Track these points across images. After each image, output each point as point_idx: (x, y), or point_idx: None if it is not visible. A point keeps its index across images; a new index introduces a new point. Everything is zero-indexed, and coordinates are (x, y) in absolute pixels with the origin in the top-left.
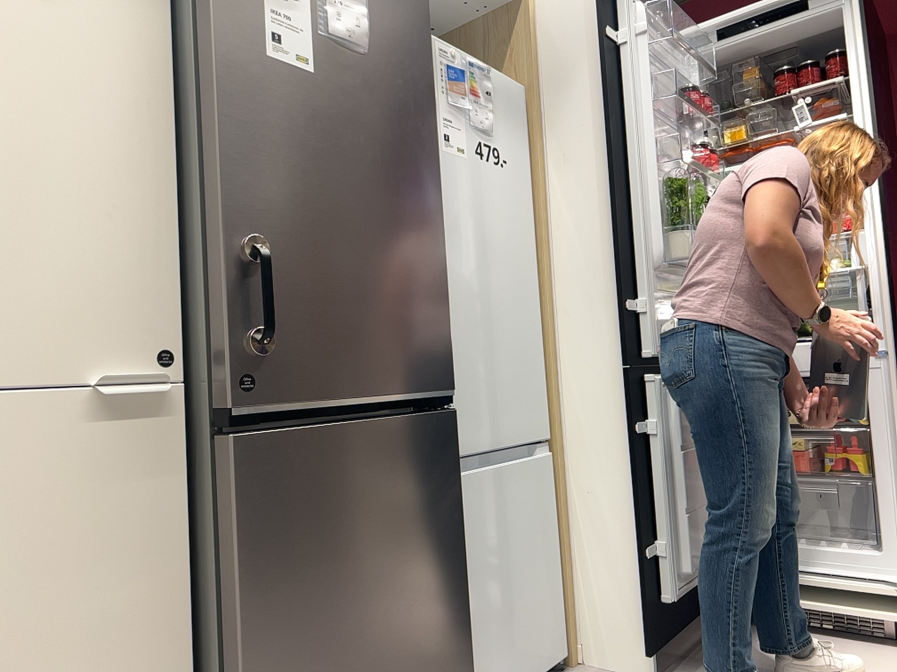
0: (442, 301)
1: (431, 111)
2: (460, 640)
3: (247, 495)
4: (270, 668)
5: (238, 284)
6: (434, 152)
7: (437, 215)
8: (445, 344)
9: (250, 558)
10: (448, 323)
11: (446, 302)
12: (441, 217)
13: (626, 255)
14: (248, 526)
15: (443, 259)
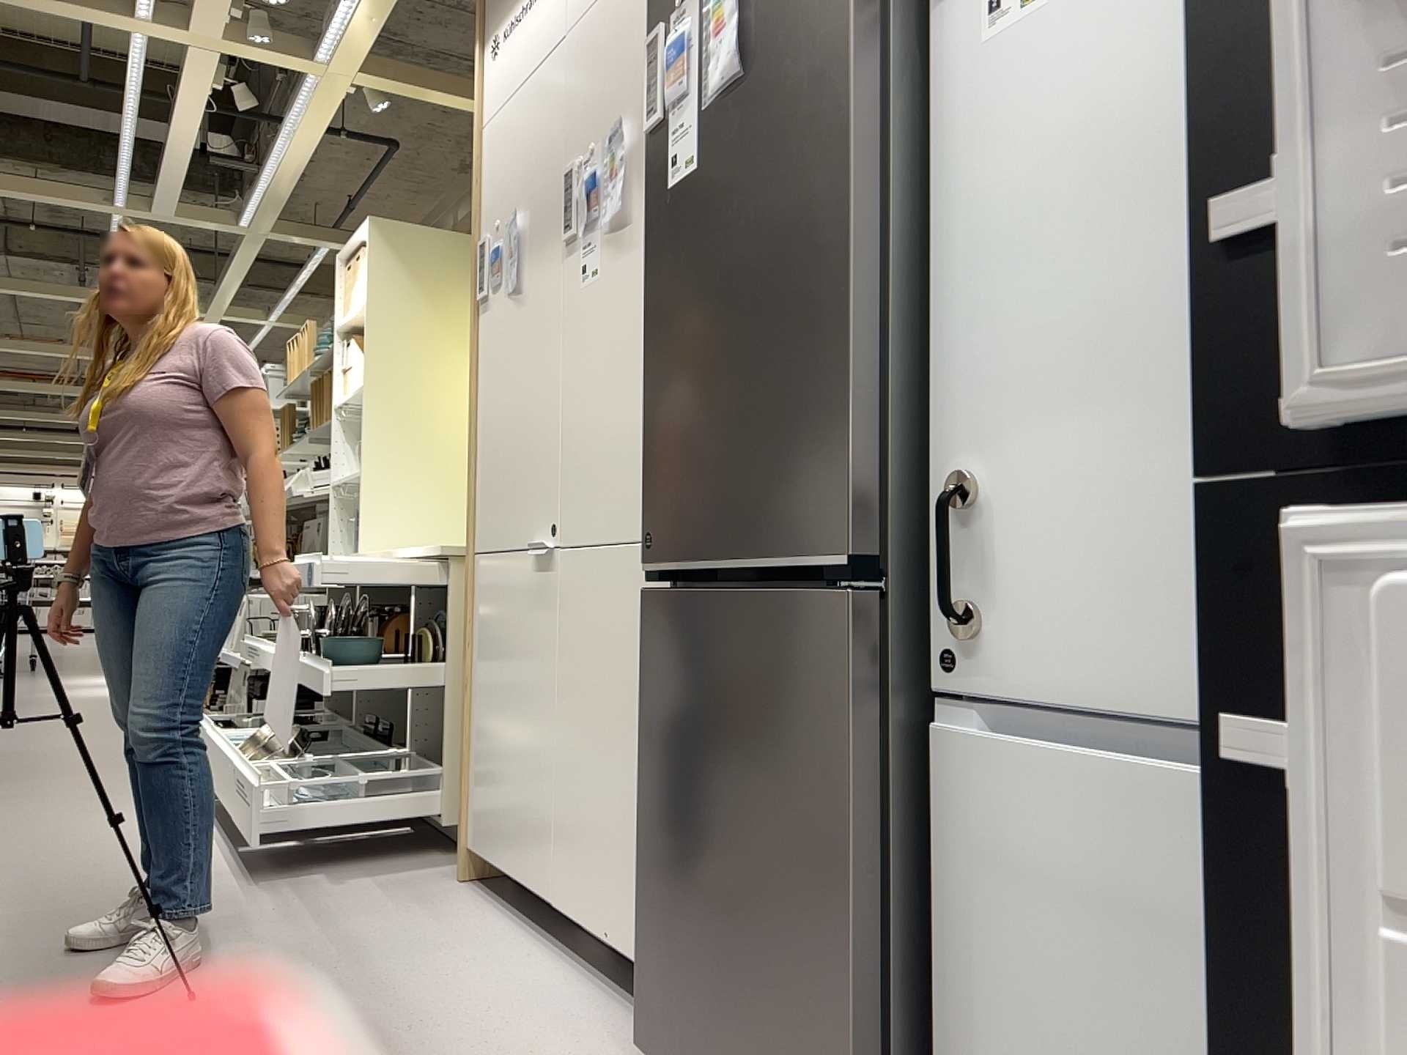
0: (840, 397)
1: (843, 50)
2: (847, 1007)
3: (647, 651)
4: (652, 826)
5: (649, 444)
6: (843, 126)
7: (841, 241)
8: (840, 475)
9: (647, 711)
10: (848, 436)
11: (849, 396)
12: (849, 239)
13: (1258, 5)
14: (647, 681)
15: (849, 317)
